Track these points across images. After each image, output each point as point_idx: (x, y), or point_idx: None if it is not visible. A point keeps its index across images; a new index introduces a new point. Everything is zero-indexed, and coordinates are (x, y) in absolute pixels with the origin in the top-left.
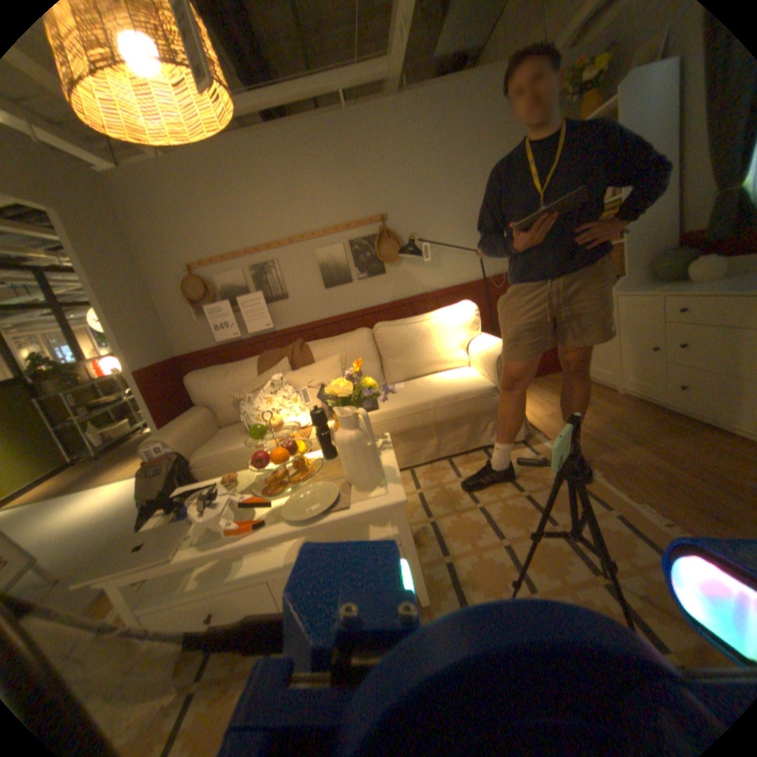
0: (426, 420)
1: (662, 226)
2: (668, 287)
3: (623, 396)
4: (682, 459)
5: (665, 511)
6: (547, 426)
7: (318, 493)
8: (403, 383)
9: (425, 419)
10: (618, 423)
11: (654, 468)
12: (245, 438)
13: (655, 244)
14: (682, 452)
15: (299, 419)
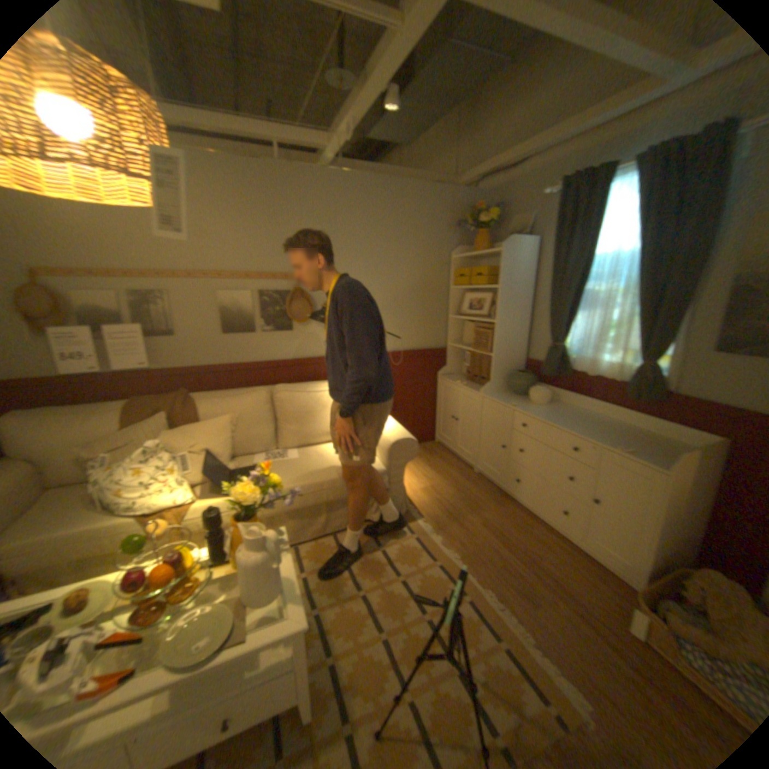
0: (318, 501)
1: (515, 351)
2: (515, 404)
3: (476, 476)
4: (512, 544)
5: (500, 596)
6: (420, 502)
7: (205, 622)
8: (296, 453)
9: (317, 500)
10: (472, 504)
11: (494, 552)
12: (91, 520)
13: (510, 363)
14: (512, 537)
15: (174, 498)
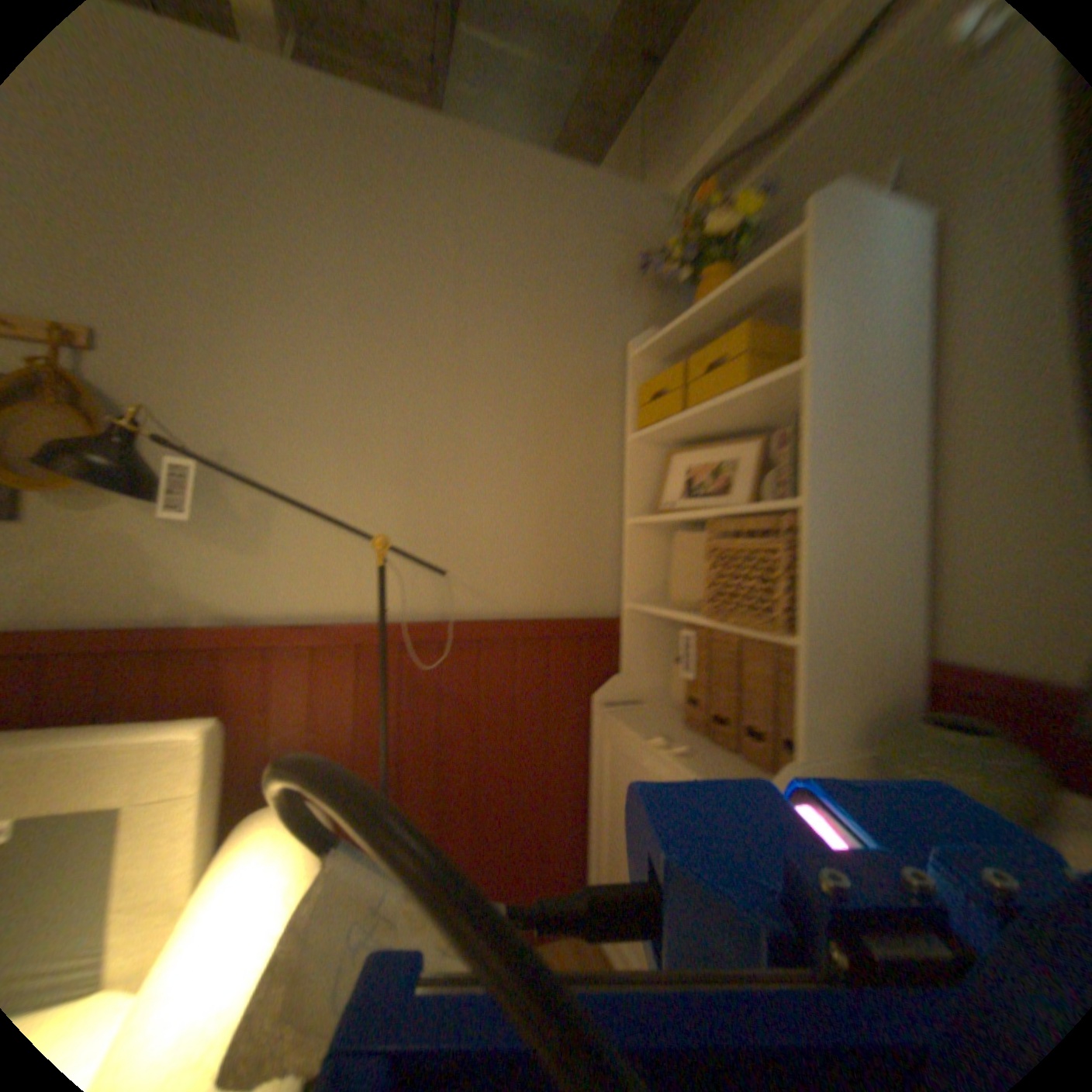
0: None
1: (899, 626)
2: None
3: None
4: None
5: None
6: None
7: None
8: None
9: None
10: None
11: None
12: None
13: (882, 676)
14: None
15: None
